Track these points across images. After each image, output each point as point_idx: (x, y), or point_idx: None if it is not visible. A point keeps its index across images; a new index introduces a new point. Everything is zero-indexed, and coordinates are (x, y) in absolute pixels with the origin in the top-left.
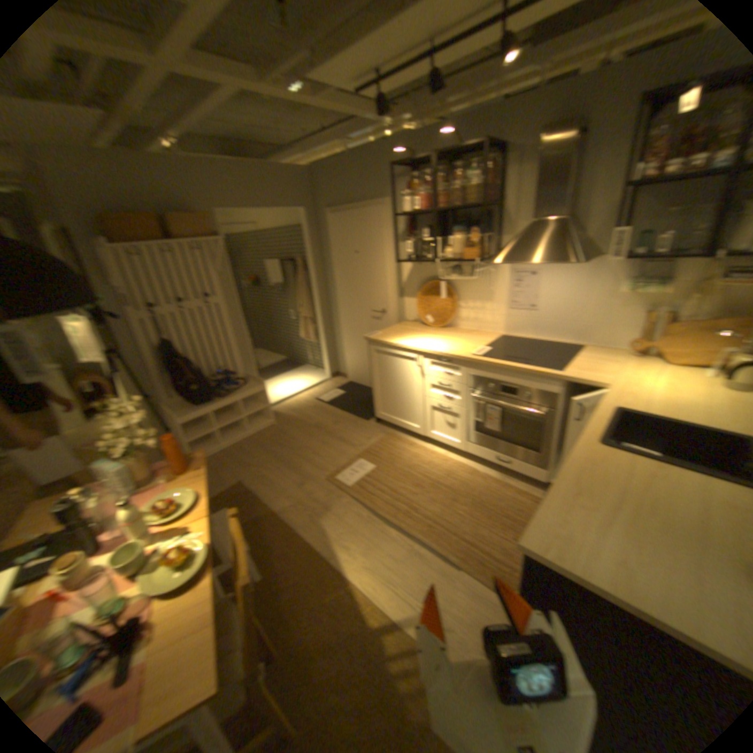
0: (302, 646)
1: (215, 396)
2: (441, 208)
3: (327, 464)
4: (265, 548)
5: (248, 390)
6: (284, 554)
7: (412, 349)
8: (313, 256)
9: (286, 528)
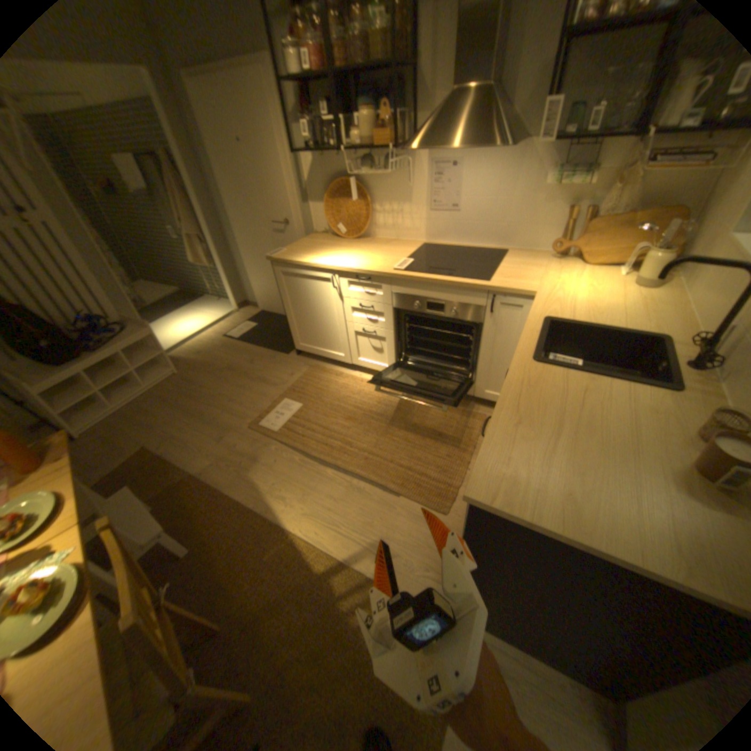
0: (245, 610)
1: (81, 350)
2: (338, 69)
3: (246, 411)
4: (186, 518)
5: (127, 337)
6: (210, 519)
7: (325, 268)
8: (178, 148)
9: (208, 490)
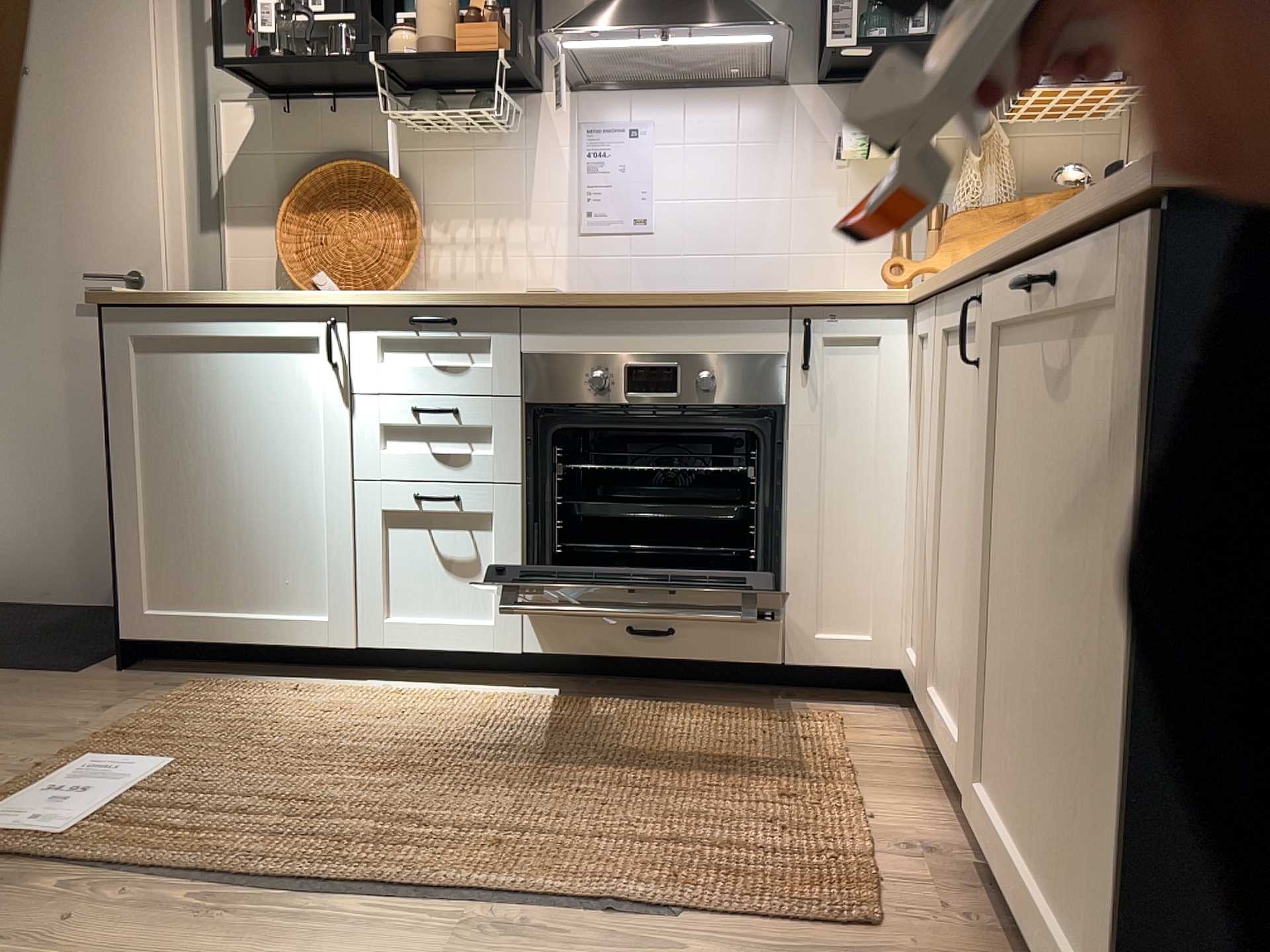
0: None
1: None
2: None
3: None
4: None
5: None
6: None
7: (307, 300)
8: None
9: None
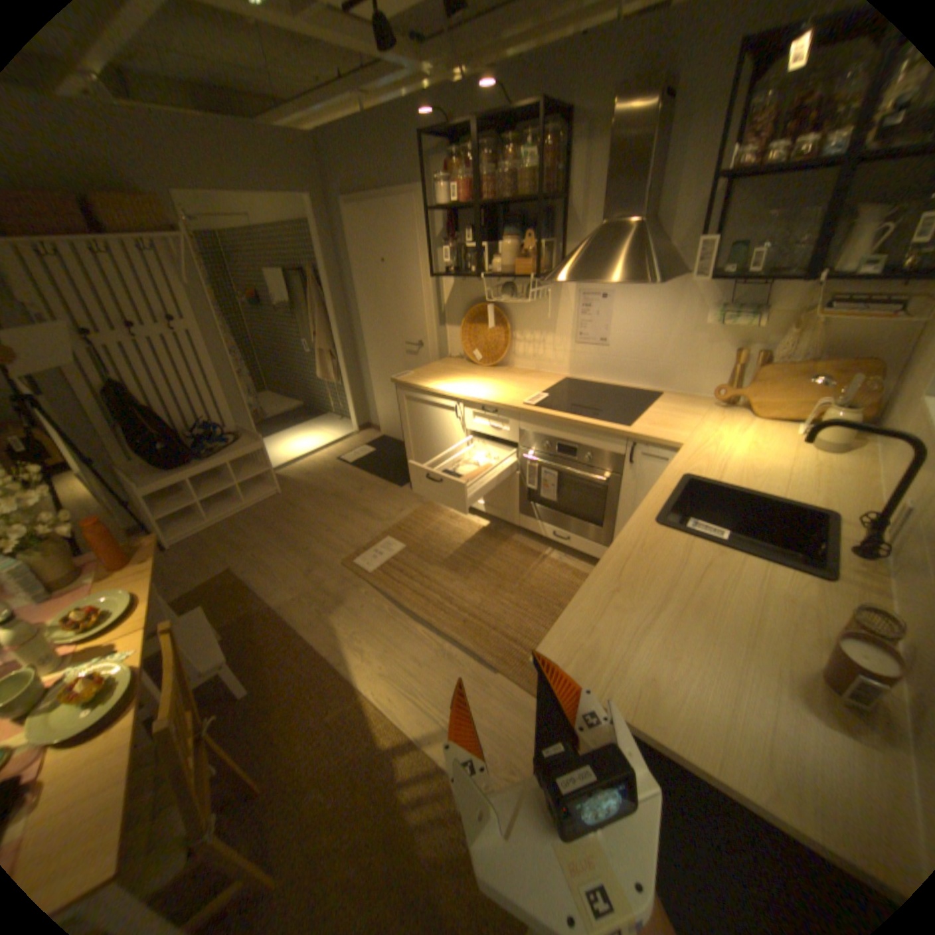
0: (291, 776)
1: (190, 457)
2: (486, 201)
3: (342, 544)
4: (253, 655)
5: (236, 449)
6: (277, 661)
7: (449, 395)
8: (324, 265)
9: (282, 628)
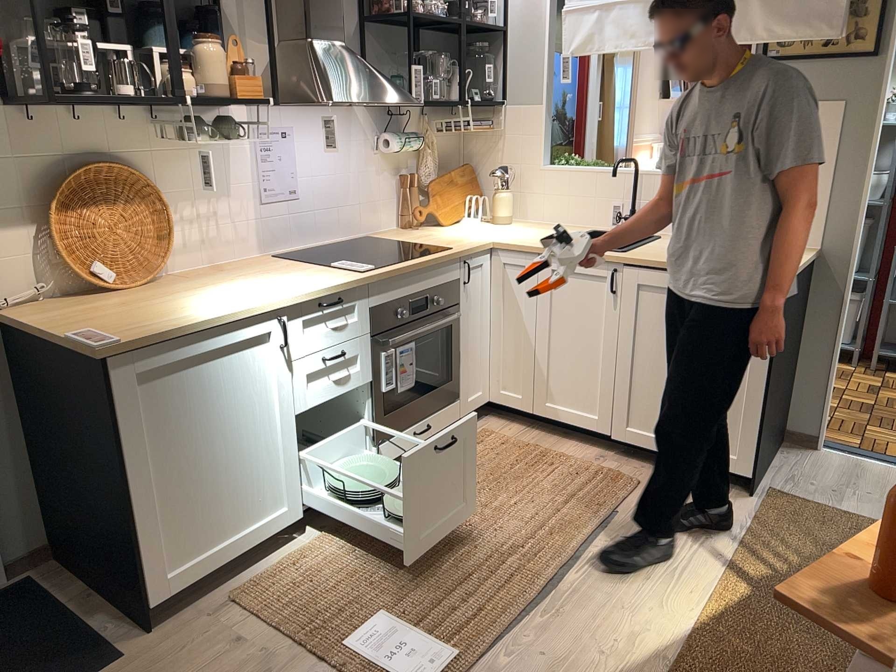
0: (837, 666)
1: None
2: None
3: None
4: None
5: None
6: None
7: (266, 309)
8: None
9: None
